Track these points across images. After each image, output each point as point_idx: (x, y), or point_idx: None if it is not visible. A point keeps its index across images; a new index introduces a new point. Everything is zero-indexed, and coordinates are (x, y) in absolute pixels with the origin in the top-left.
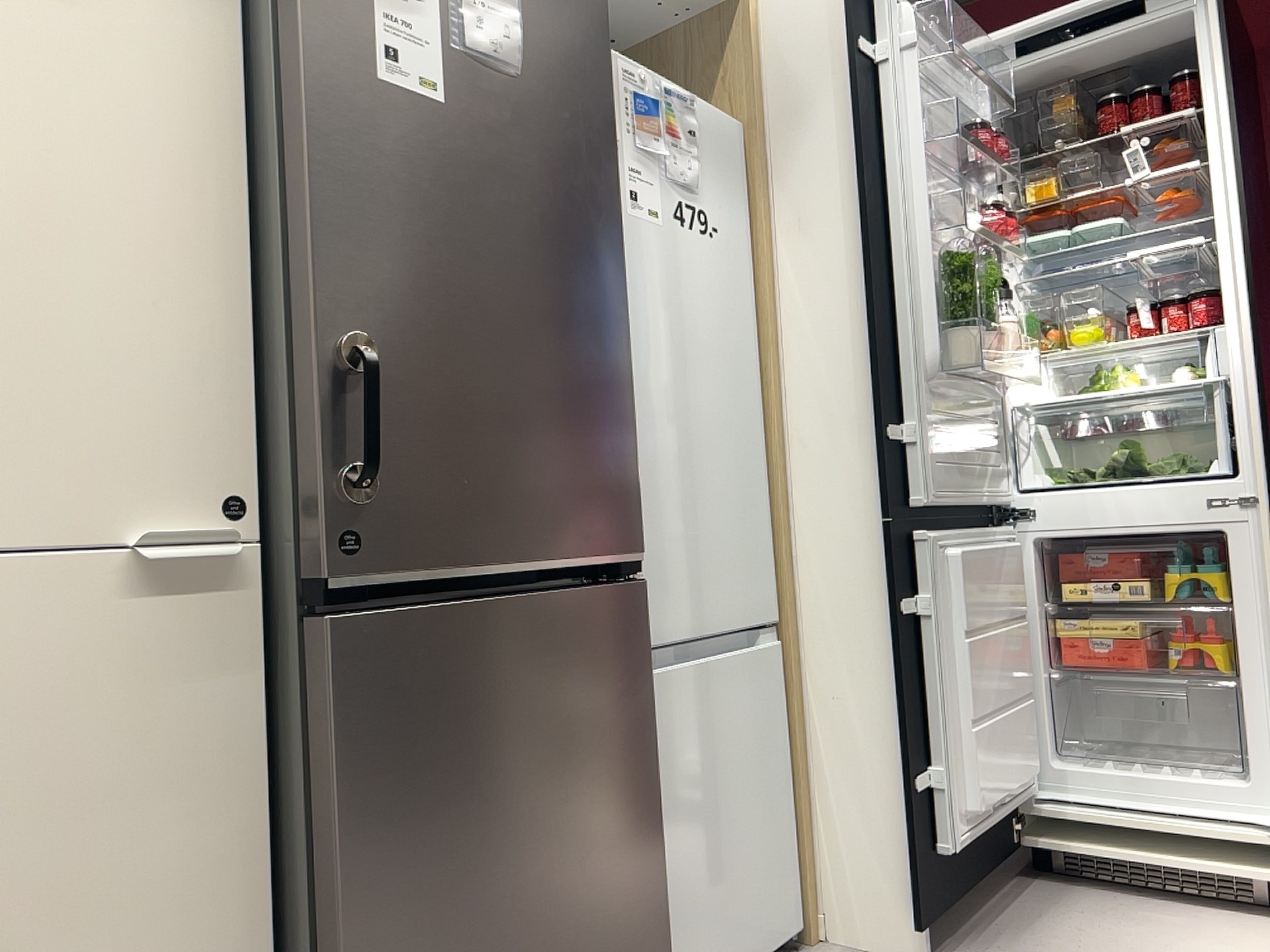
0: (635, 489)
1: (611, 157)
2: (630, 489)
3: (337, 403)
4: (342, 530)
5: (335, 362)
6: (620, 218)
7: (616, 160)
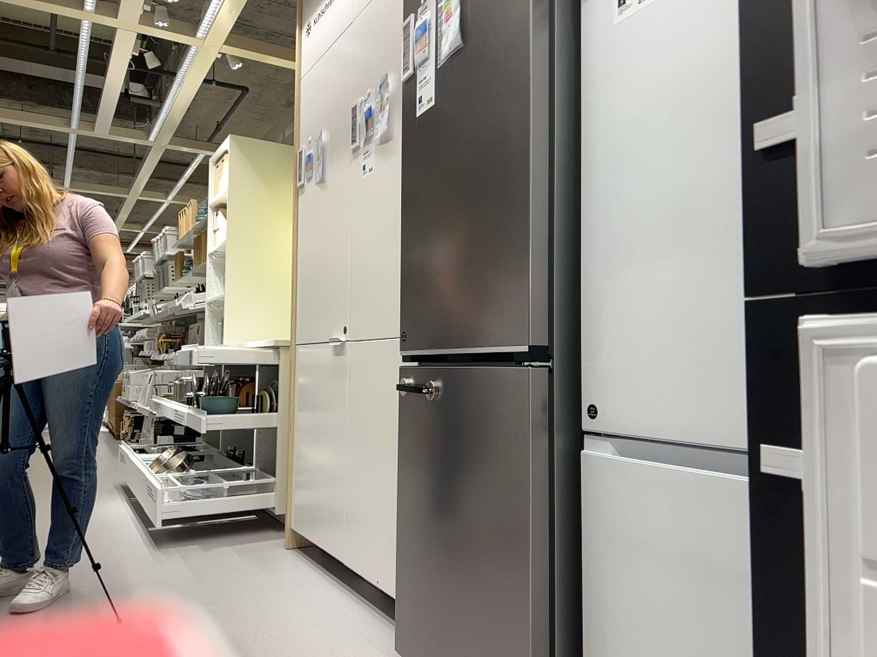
0: (529, 296)
1: (526, 31)
2: (523, 296)
3: (405, 276)
4: (404, 331)
5: (405, 258)
6: (530, 76)
7: (530, 28)
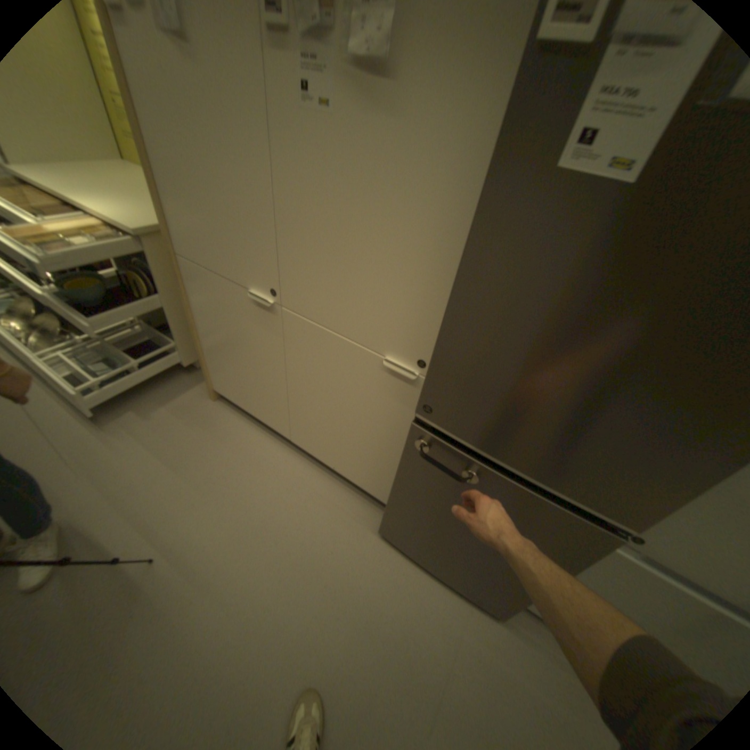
0: (669, 508)
1: None
2: (661, 504)
3: (444, 360)
4: (429, 403)
5: (449, 343)
6: None
7: None
